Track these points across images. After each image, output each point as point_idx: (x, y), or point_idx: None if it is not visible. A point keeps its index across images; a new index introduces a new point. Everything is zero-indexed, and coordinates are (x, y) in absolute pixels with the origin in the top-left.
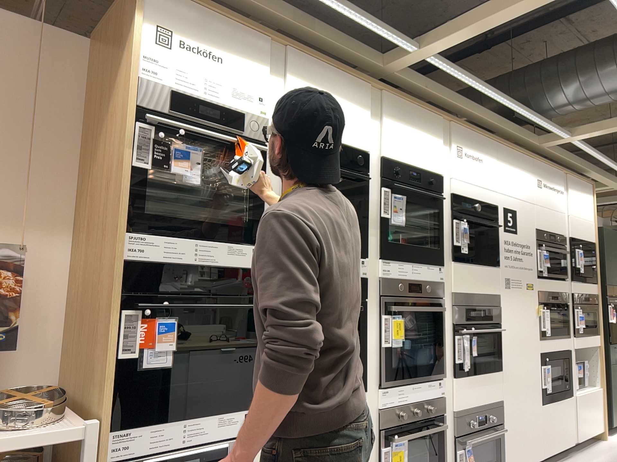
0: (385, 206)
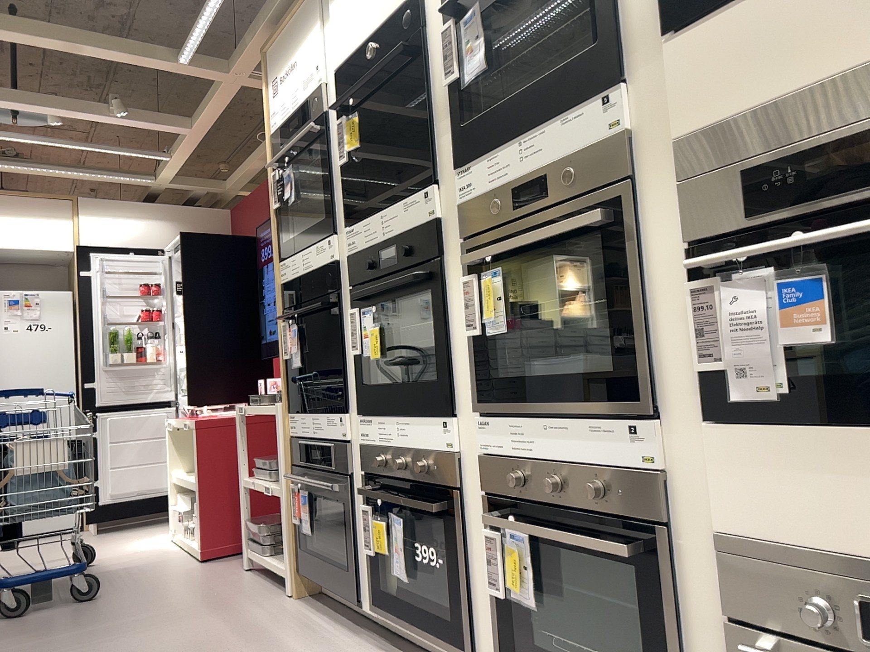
0: (450, 57)
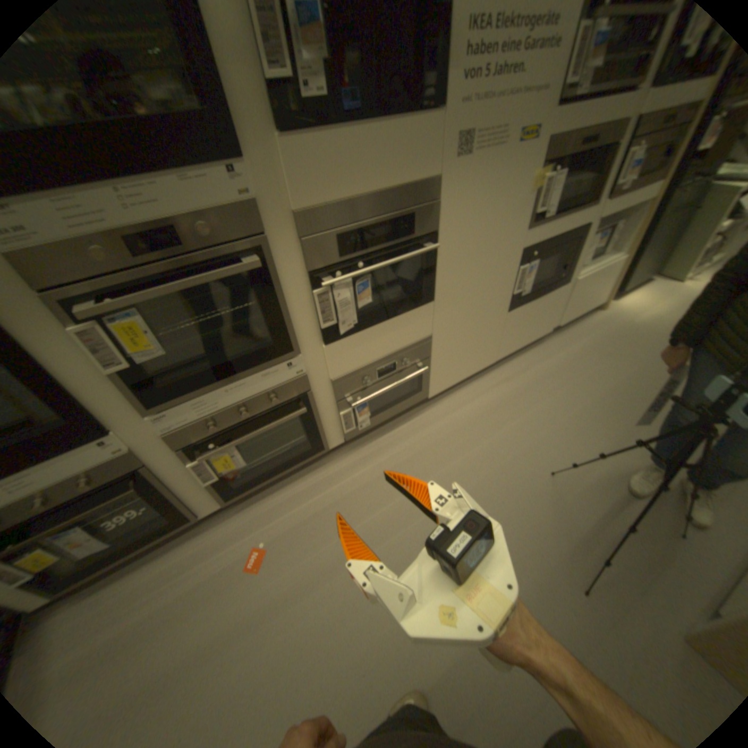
0: None
